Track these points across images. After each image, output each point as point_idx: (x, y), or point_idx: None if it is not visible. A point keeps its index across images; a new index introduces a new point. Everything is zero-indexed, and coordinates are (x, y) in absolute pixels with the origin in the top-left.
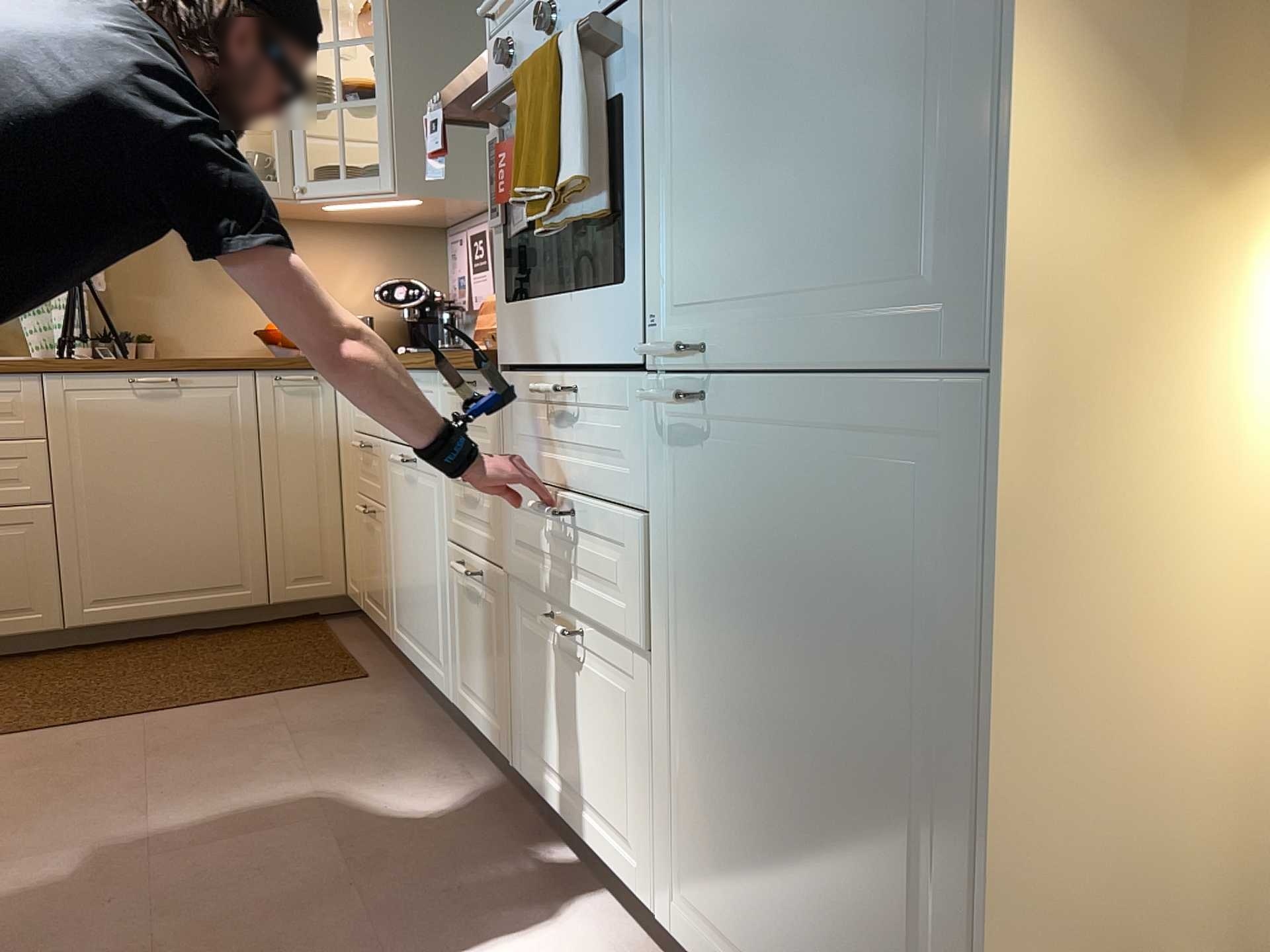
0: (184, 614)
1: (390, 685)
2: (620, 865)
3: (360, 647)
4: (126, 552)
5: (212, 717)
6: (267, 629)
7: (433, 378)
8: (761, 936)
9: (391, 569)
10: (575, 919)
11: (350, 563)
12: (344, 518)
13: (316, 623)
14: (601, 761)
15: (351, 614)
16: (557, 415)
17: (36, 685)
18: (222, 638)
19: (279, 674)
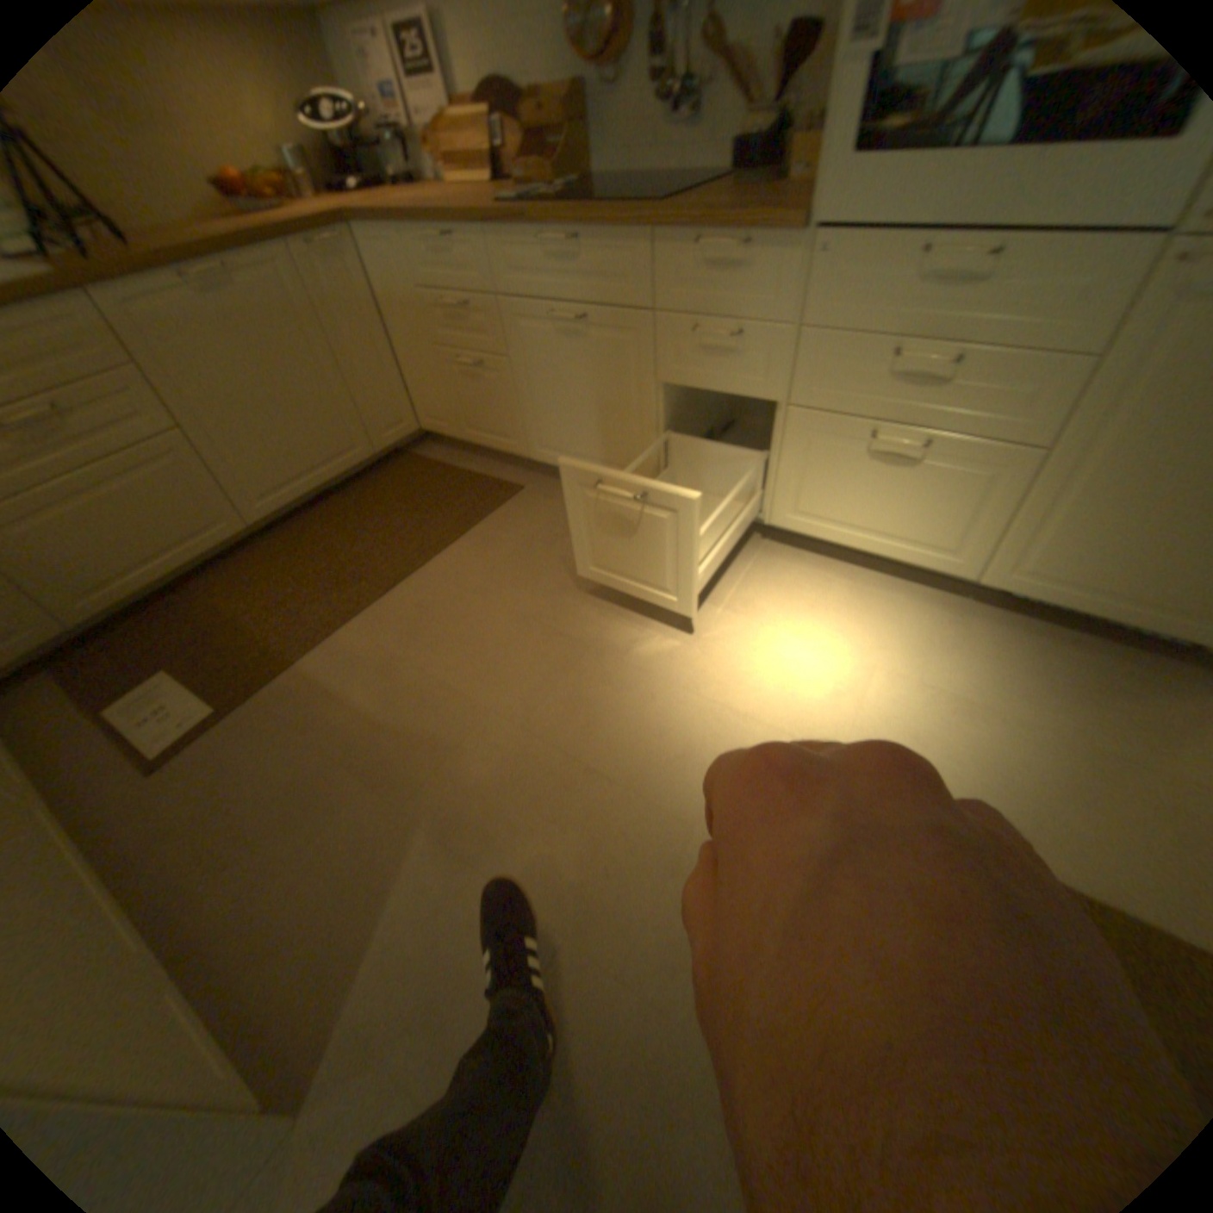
0: (325, 481)
1: (546, 487)
2: (928, 559)
3: (474, 464)
4: (261, 447)
5: (469, 550)
6: (381, 470)
7: (639, 232)
8: (1119, 576)
9: (525, 404)
10: (877, 589)
11: (423, 403)
12: (404, 367)
13: (409, 455)
14: (922, 509)
15: (419, 440)
16: (933, 270)
17: (282, 574)
18: (359, 488)
19: (458, 503)
